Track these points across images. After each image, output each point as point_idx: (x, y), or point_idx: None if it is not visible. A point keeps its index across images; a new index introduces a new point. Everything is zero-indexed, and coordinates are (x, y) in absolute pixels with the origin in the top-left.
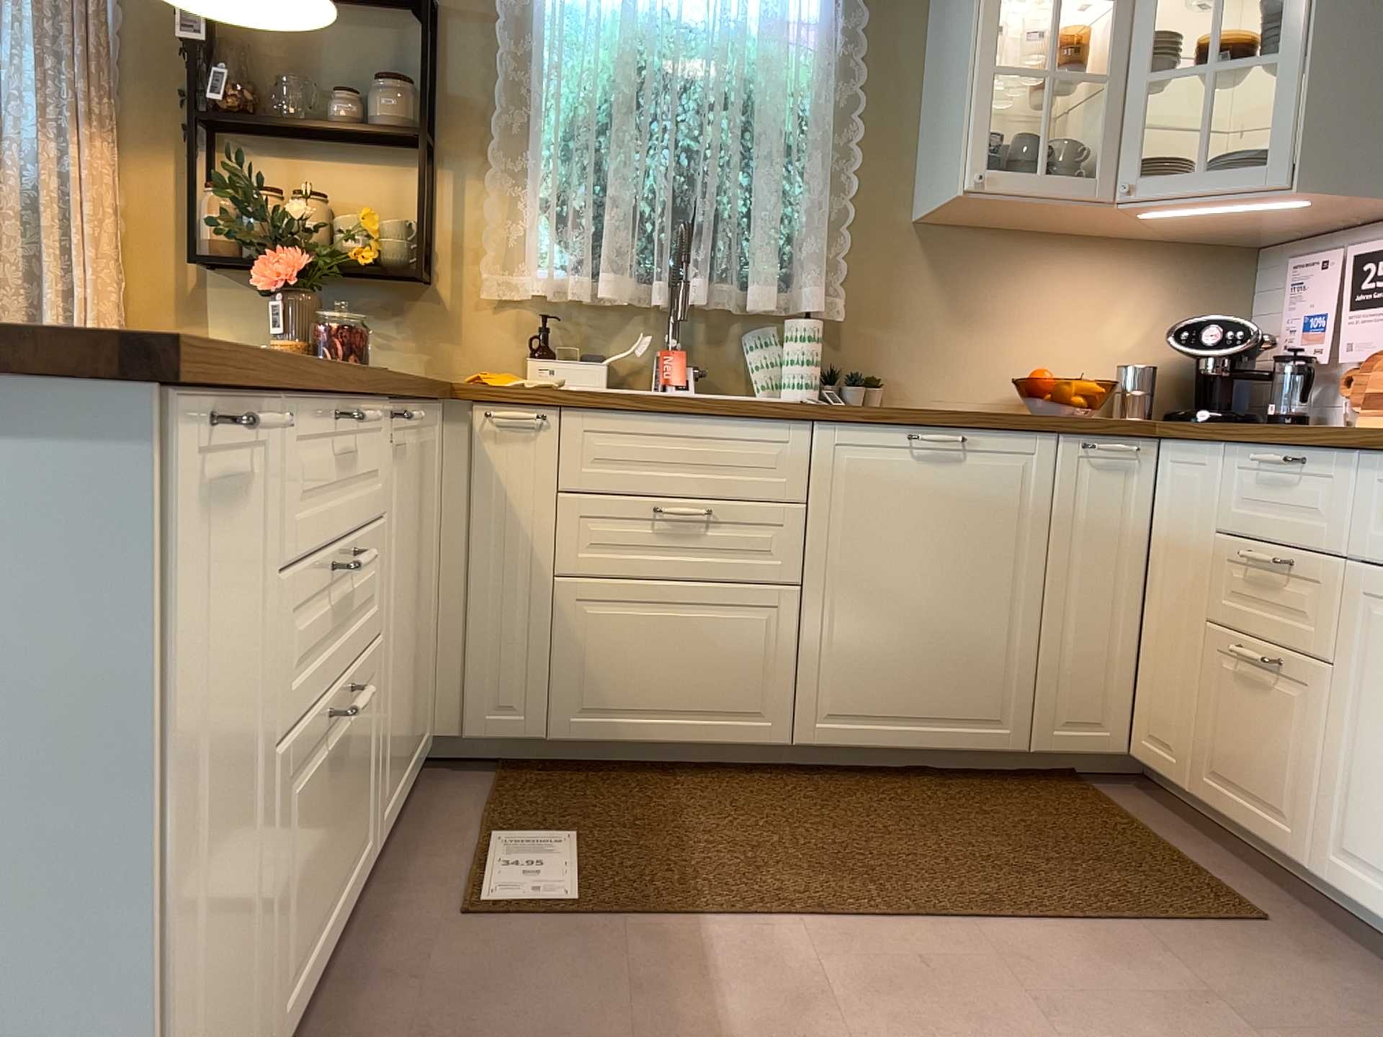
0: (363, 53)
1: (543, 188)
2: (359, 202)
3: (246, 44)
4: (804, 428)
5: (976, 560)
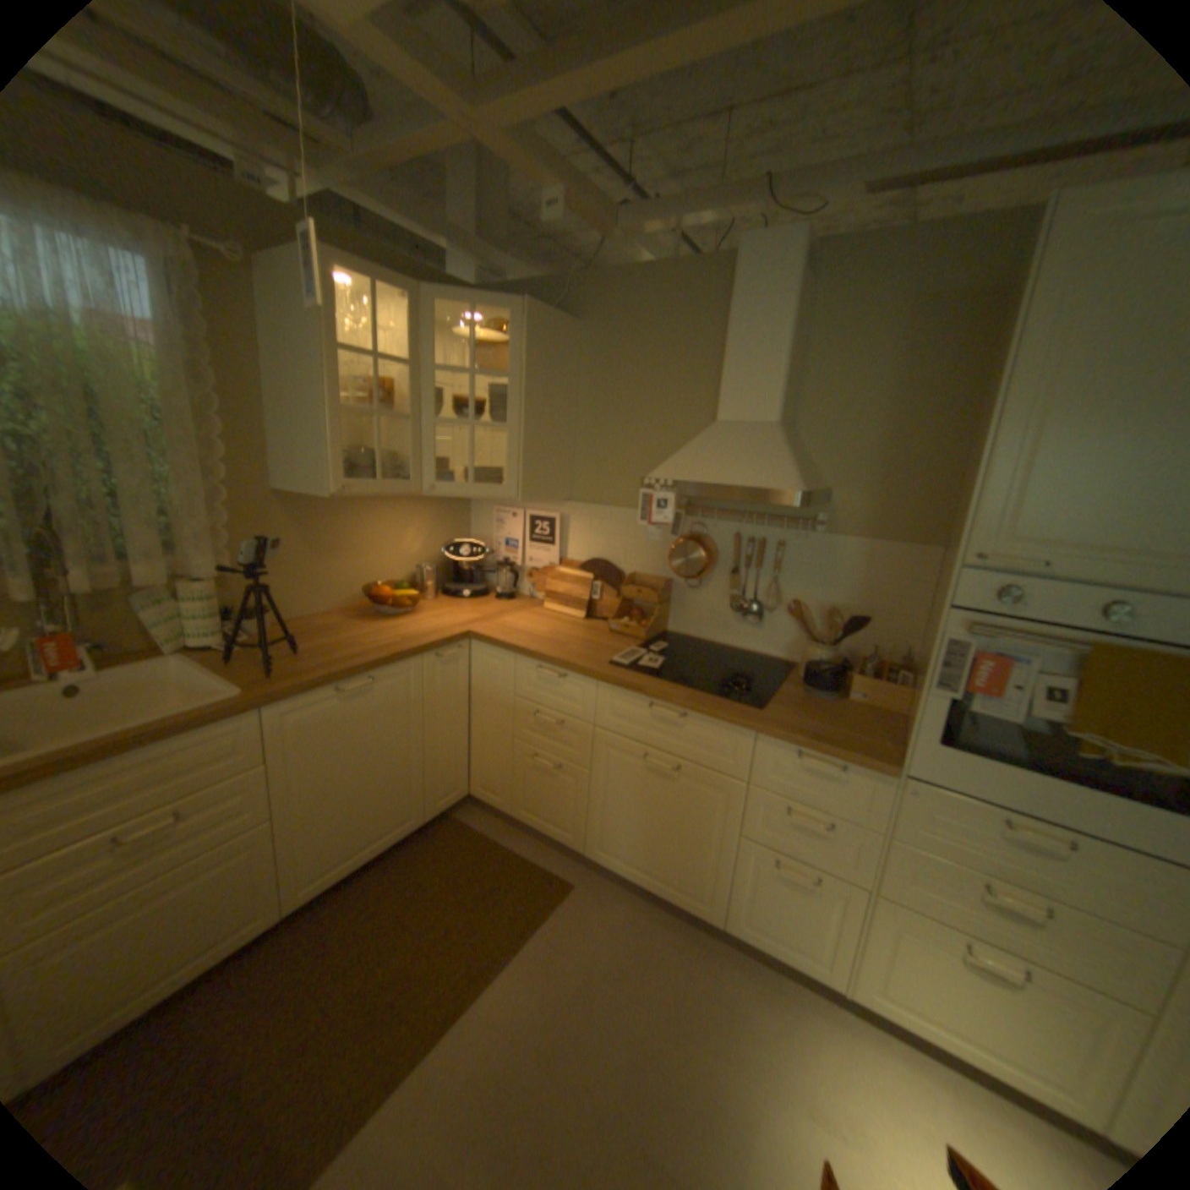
0: None
1: None
2: None
3: None
4: (251, 717)
5: (385, 745)
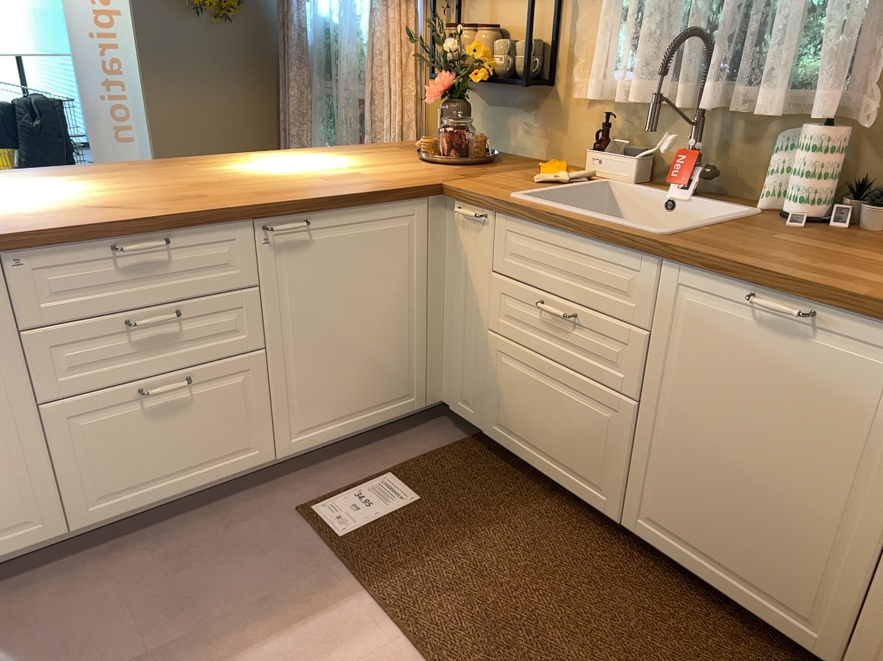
0: None
1: (602, 7)
2: (519, 26)
3: None
4: (652, 263)
5: (807, 451)
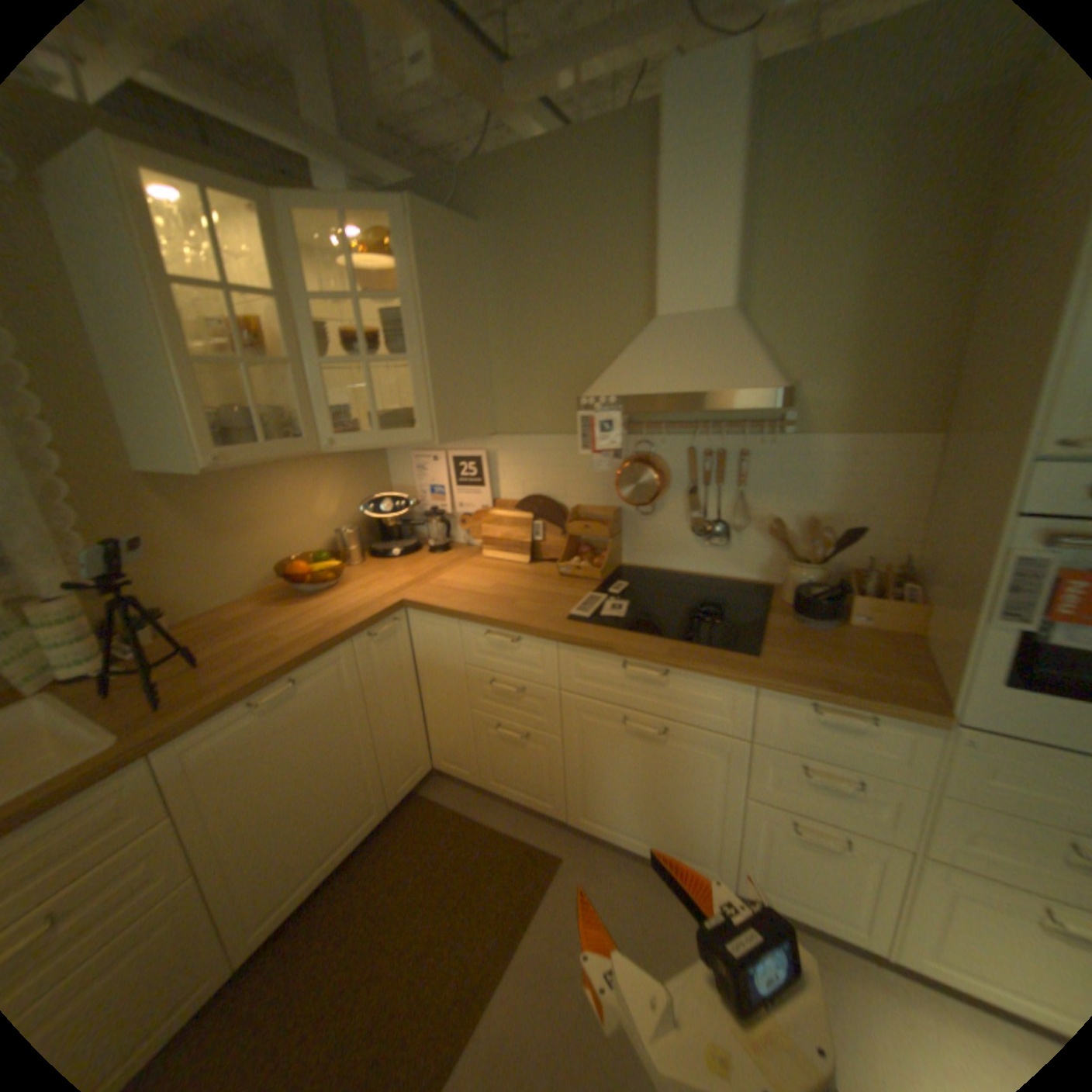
0: None
1: None
2: None
3: None
4: (138, 767)
5: (326, 747)
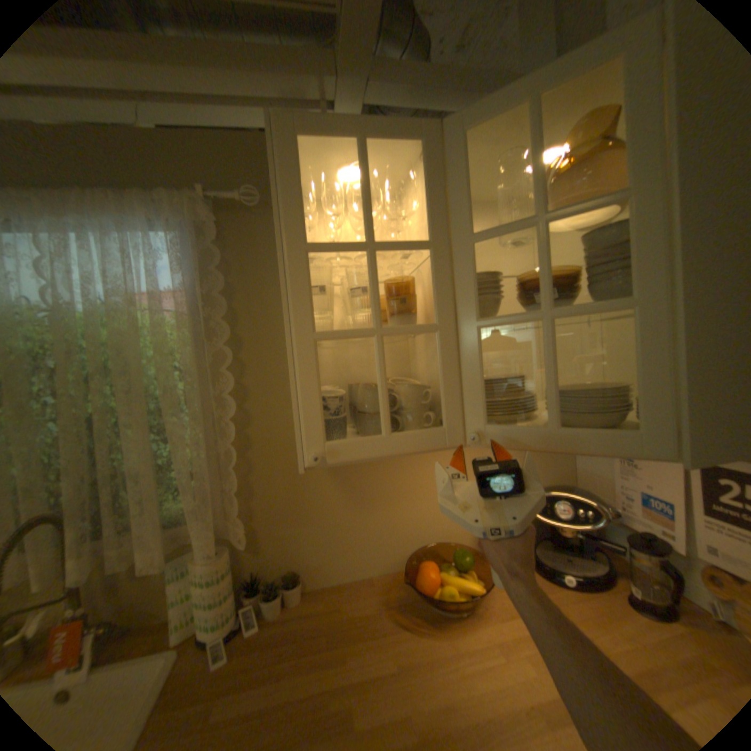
0: None
1: None
2: None
3: None
4: None
5: None
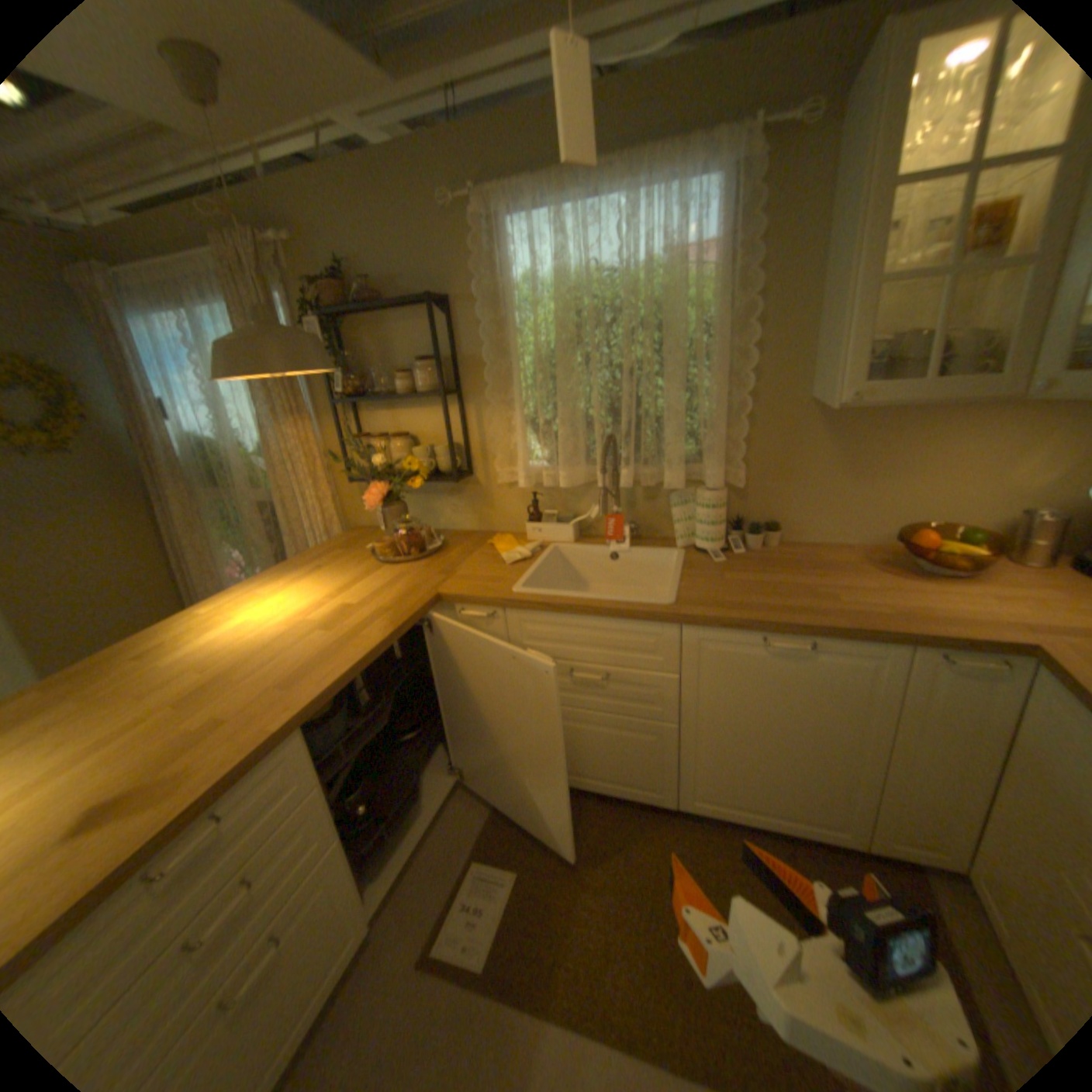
0: (410, 336)
1: (516, 417)
2: (426, 430)
3: (353, 343)
4: (673, 627)
5: (824, 728)
